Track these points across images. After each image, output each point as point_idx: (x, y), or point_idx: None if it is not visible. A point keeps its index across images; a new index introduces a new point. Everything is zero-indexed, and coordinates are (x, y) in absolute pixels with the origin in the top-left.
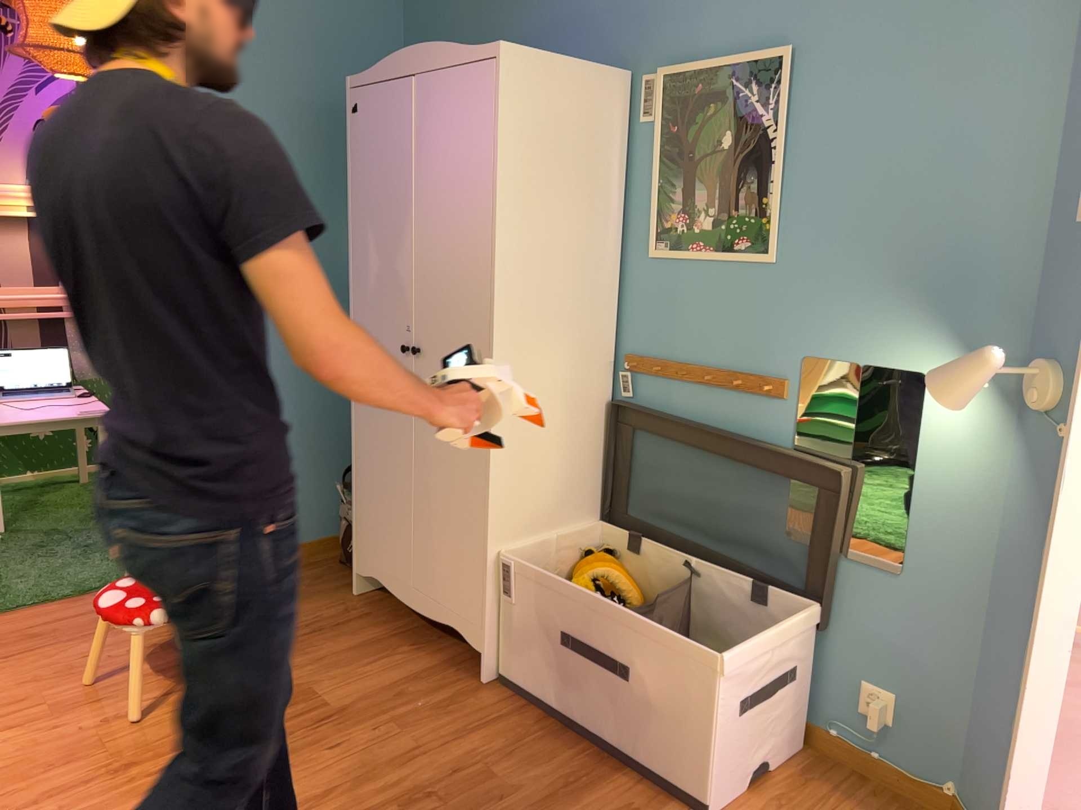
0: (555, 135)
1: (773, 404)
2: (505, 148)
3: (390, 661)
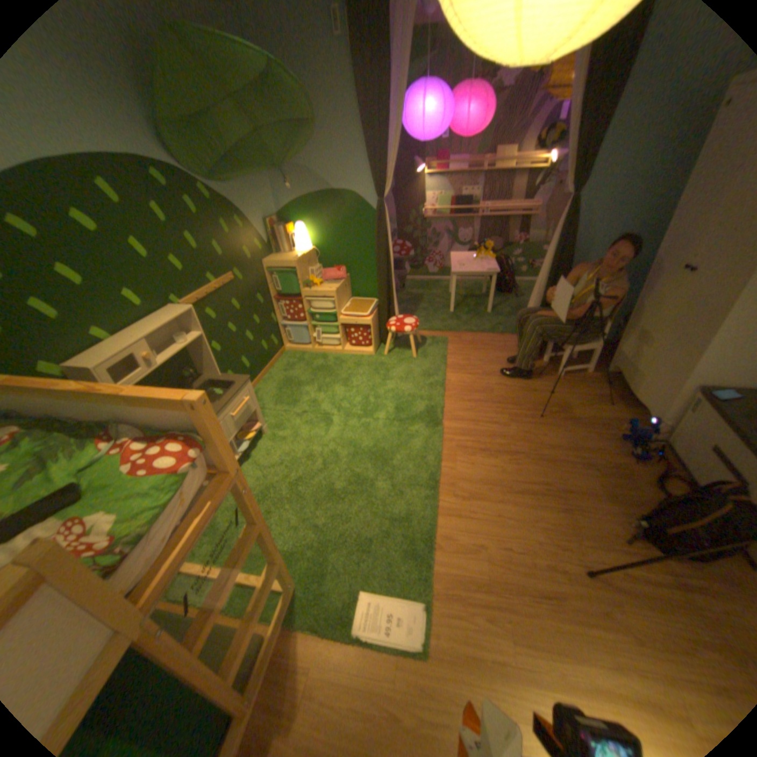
0: None
1: None
2: None
3: (610, 409)
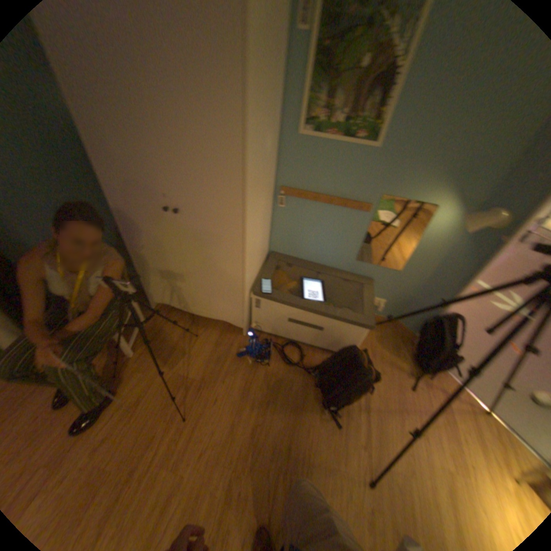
0: (268, 48)
1: (360, 214)
2: (251, 68)
3: (200, 341)
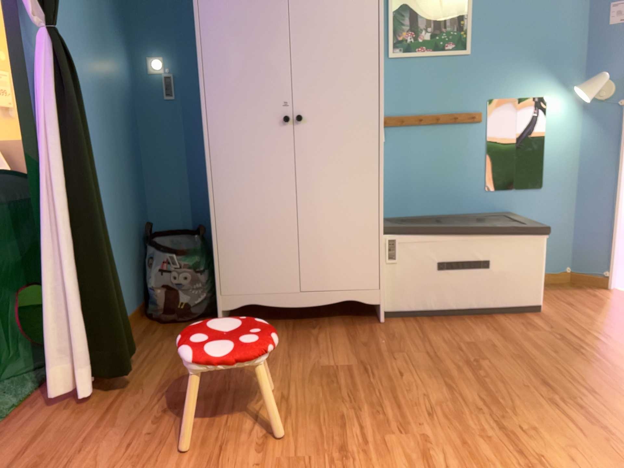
0: None
1: (473, 127)
2: None
3: (319, 337)
